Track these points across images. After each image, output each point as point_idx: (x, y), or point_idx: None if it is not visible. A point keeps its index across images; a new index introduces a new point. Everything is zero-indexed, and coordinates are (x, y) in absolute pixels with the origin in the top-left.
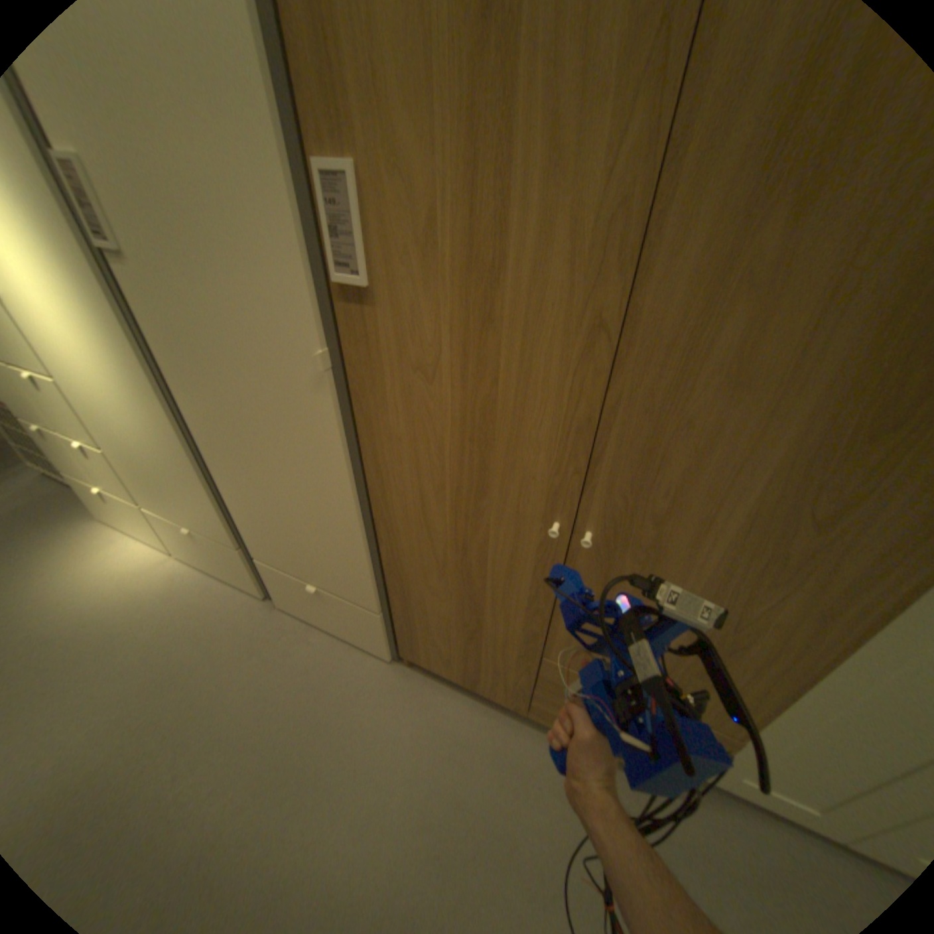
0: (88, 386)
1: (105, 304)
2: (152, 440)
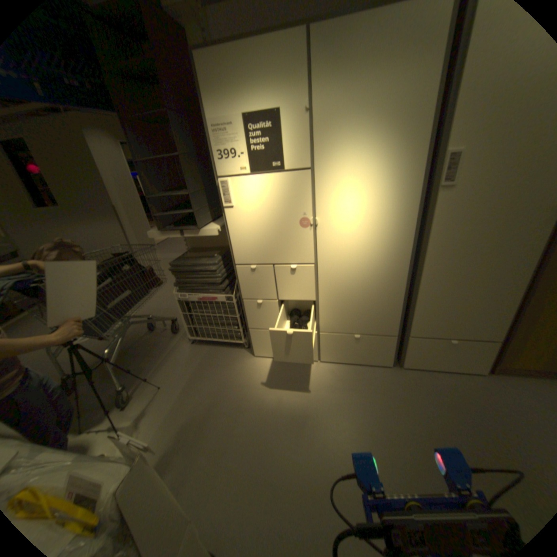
0: (348, 261)
1: (414, 212)
2: (379, 281)
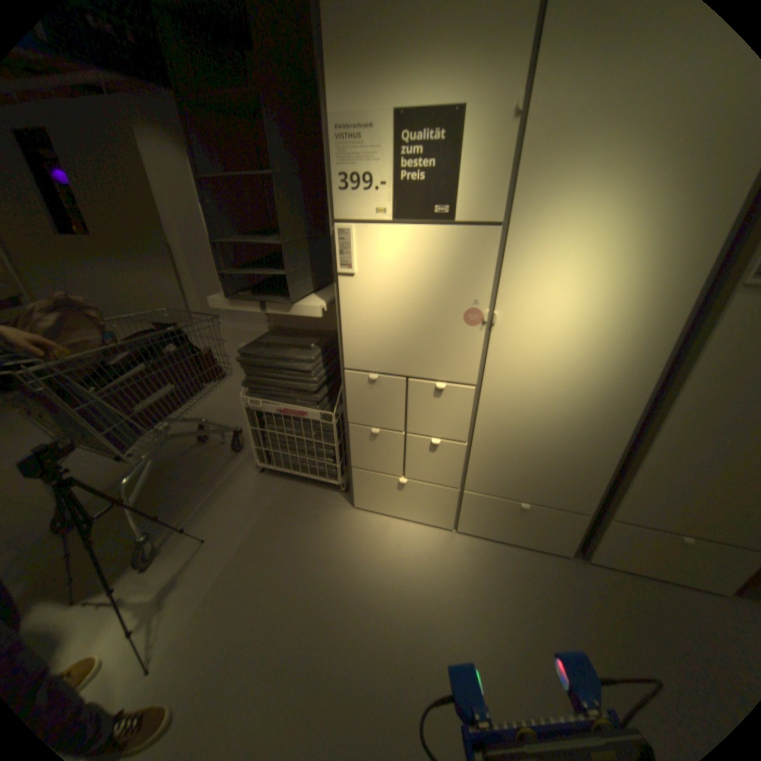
0: (536, 390)
1: (677, 324)
2: (584, 429)
